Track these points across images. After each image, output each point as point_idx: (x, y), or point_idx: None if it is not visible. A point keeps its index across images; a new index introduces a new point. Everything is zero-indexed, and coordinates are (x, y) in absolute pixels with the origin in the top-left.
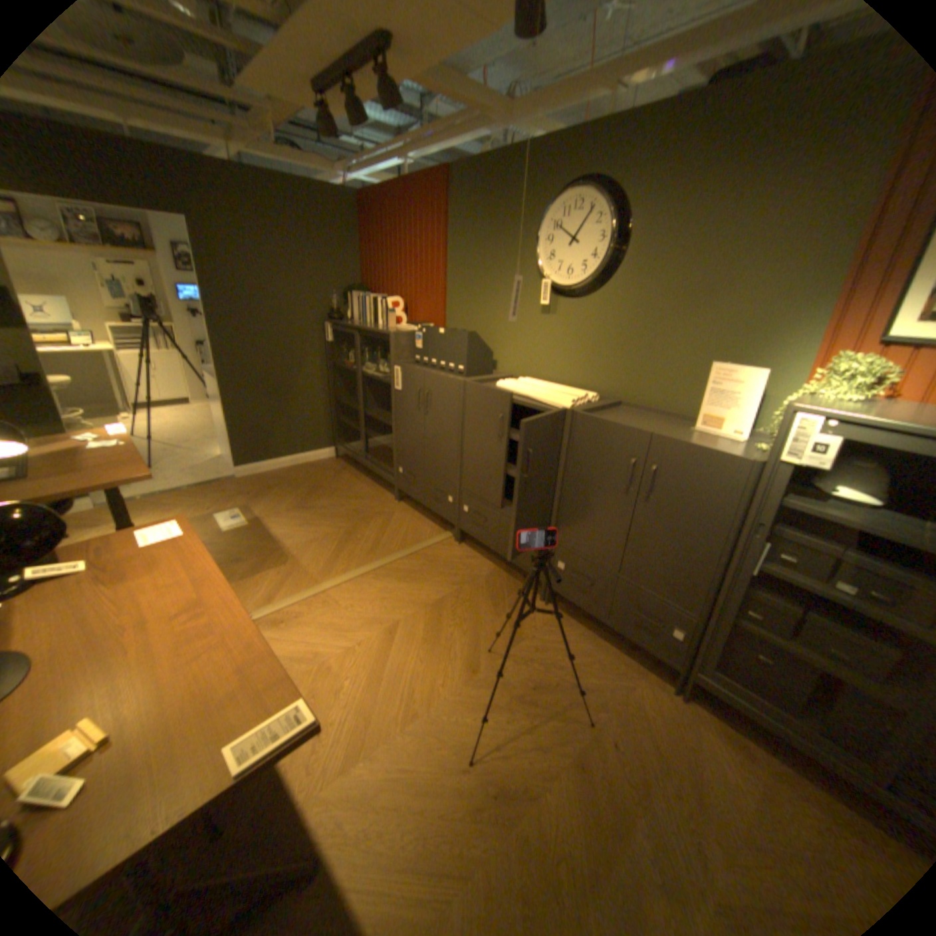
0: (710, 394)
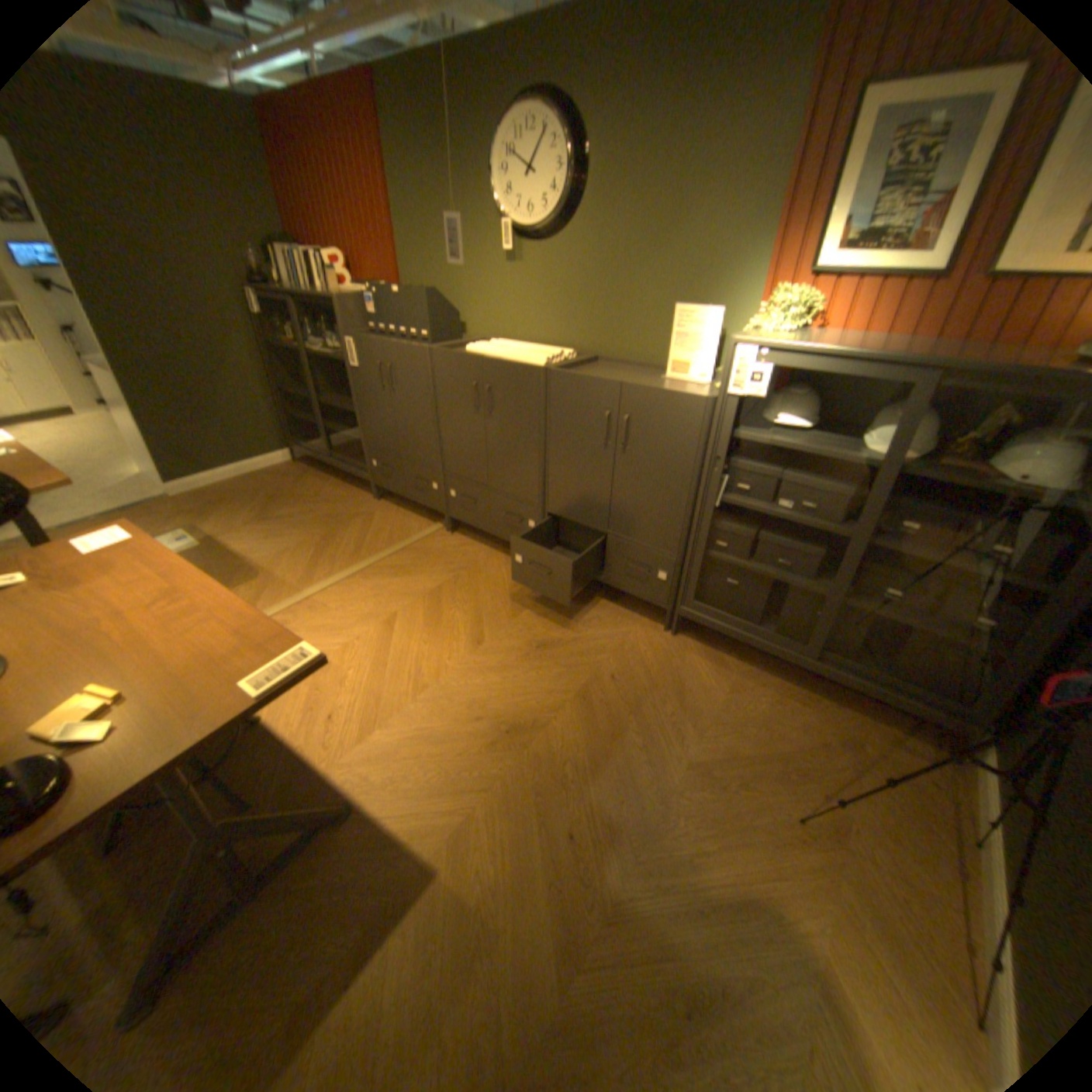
0: (675, 340)
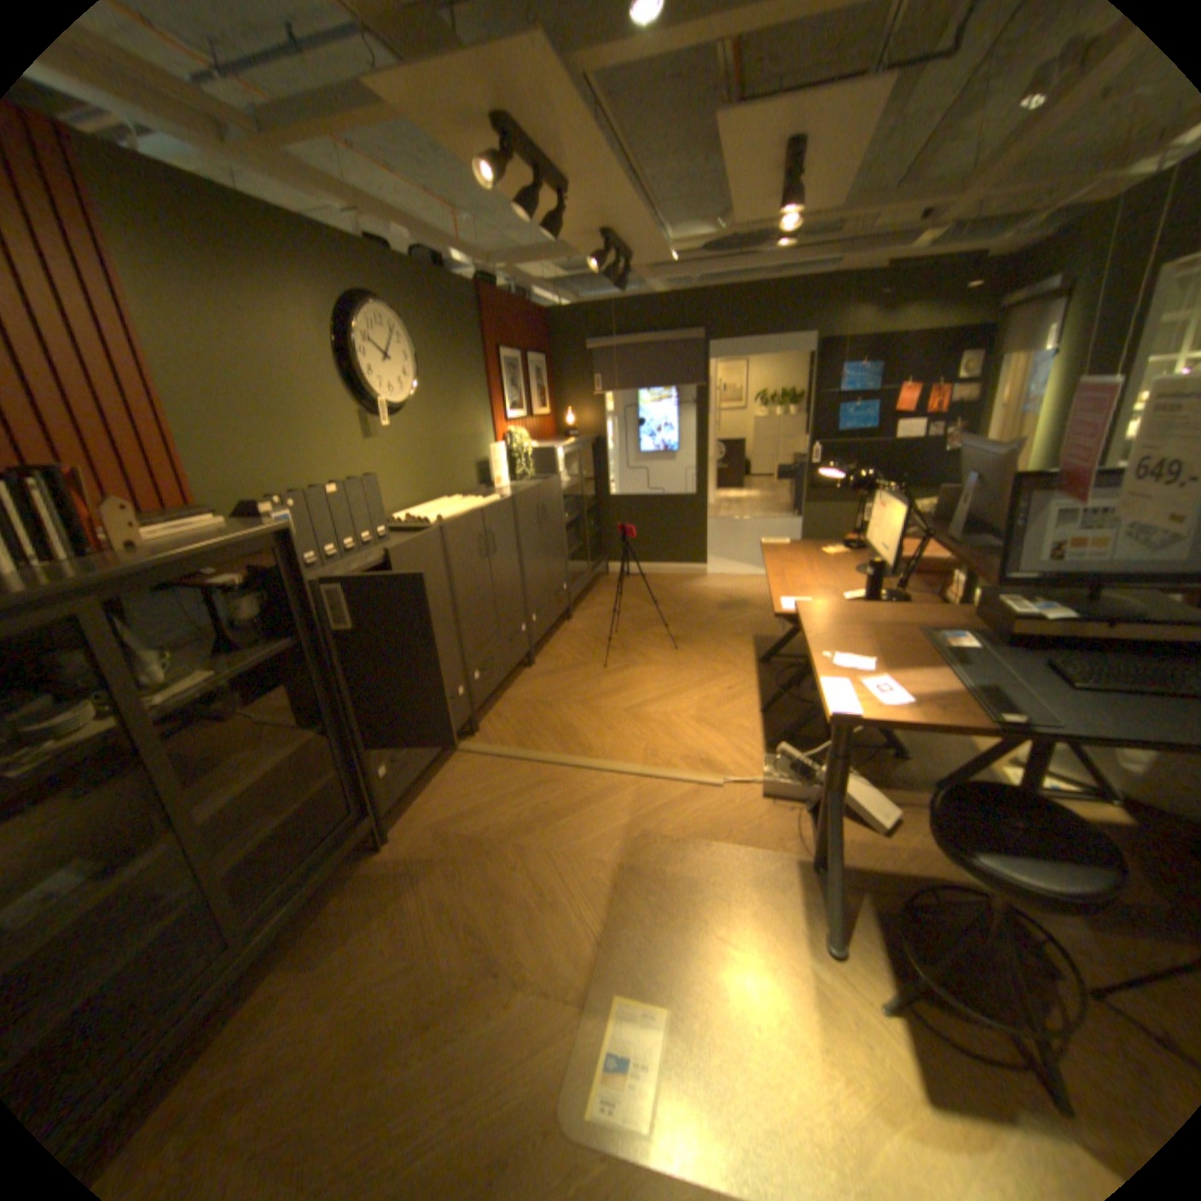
0: (494, 466)
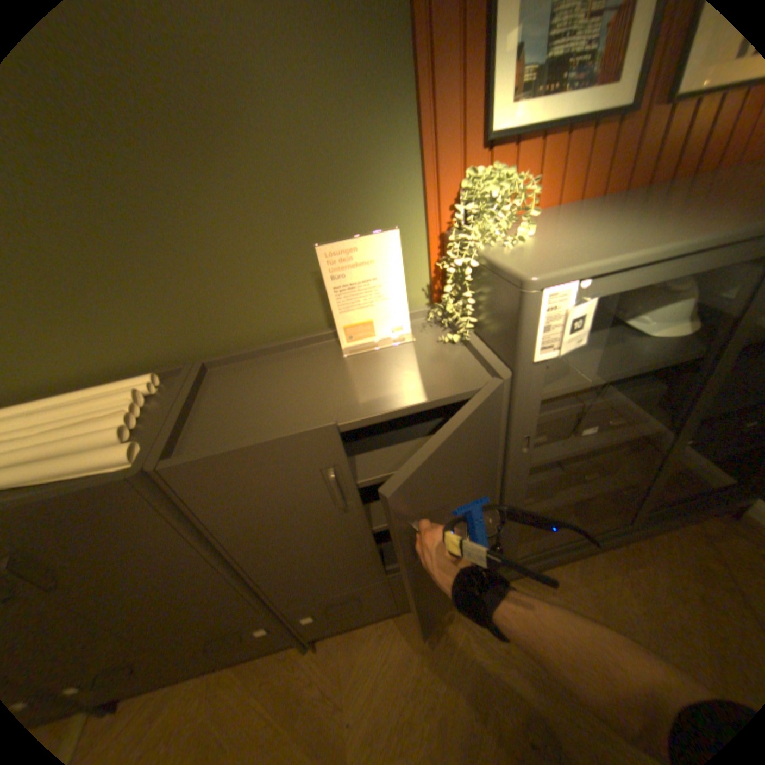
0: (336, 298)
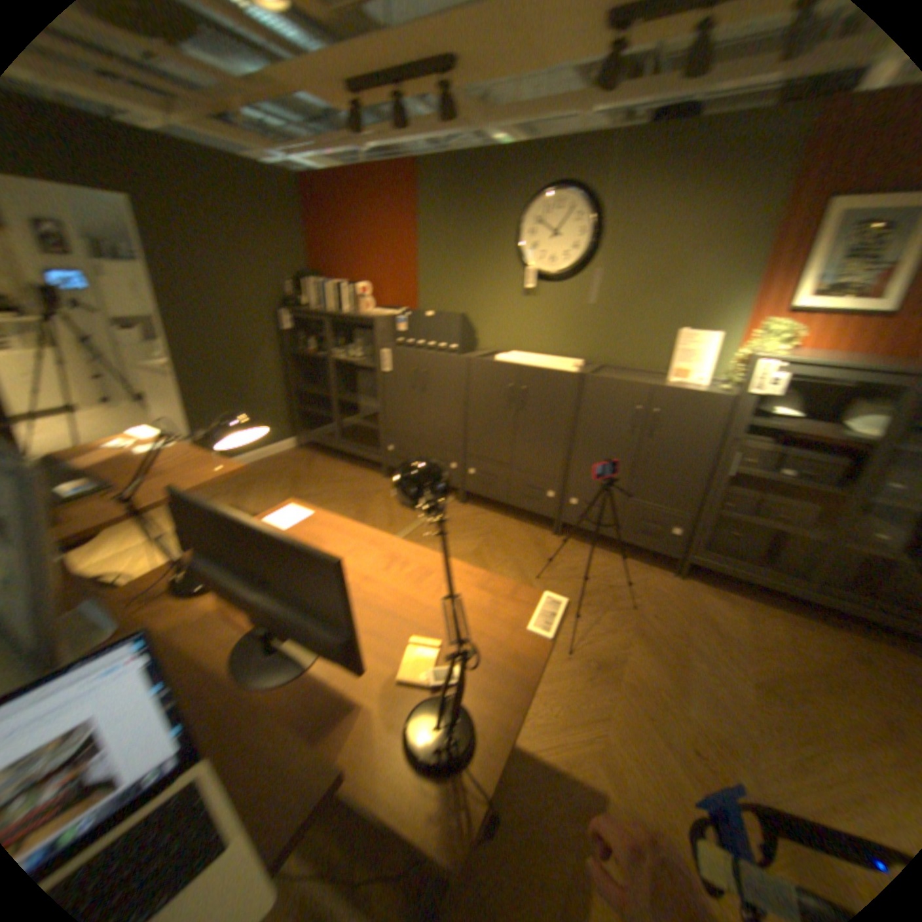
0: (680, 354)
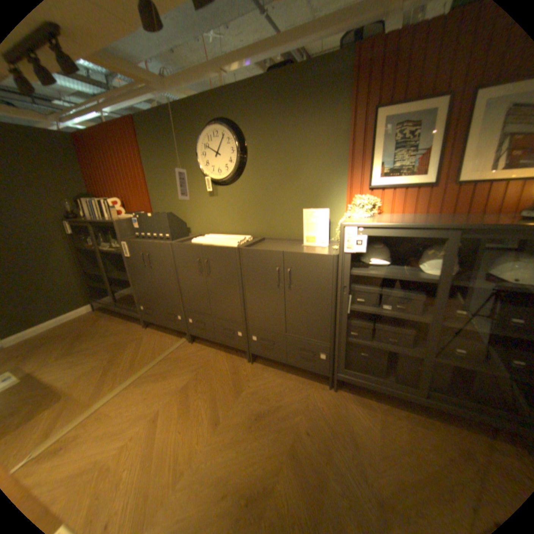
0: (305, 226)
